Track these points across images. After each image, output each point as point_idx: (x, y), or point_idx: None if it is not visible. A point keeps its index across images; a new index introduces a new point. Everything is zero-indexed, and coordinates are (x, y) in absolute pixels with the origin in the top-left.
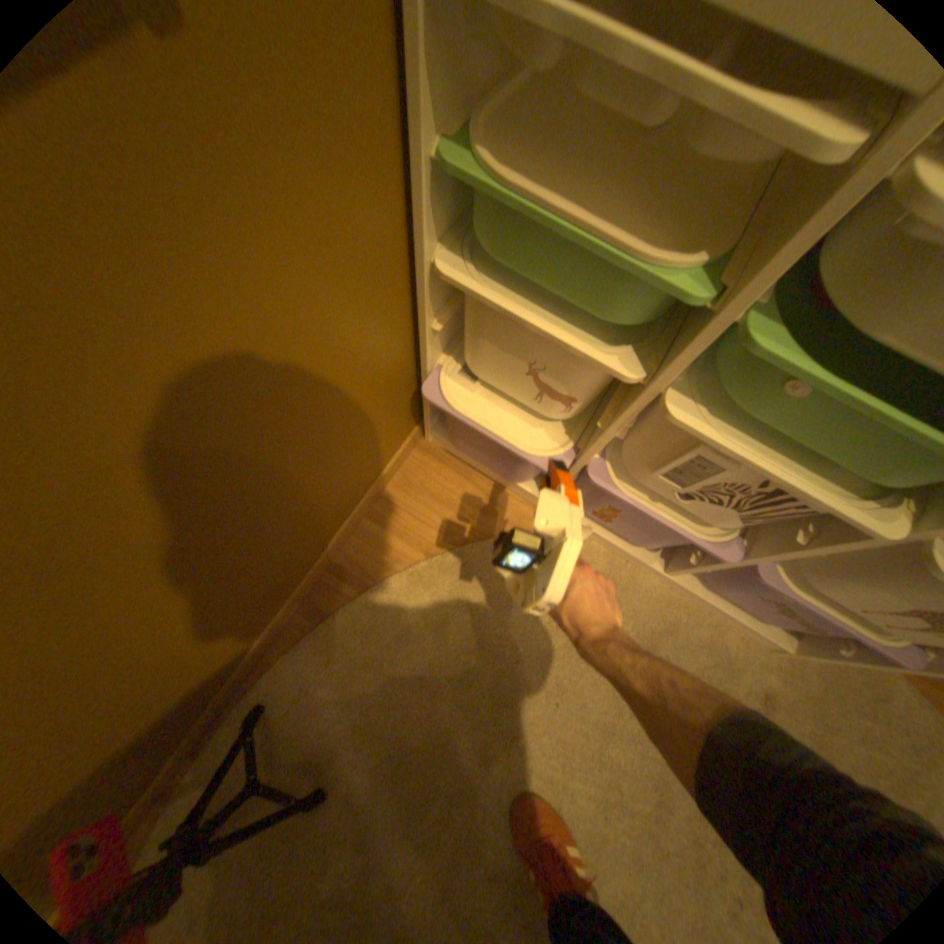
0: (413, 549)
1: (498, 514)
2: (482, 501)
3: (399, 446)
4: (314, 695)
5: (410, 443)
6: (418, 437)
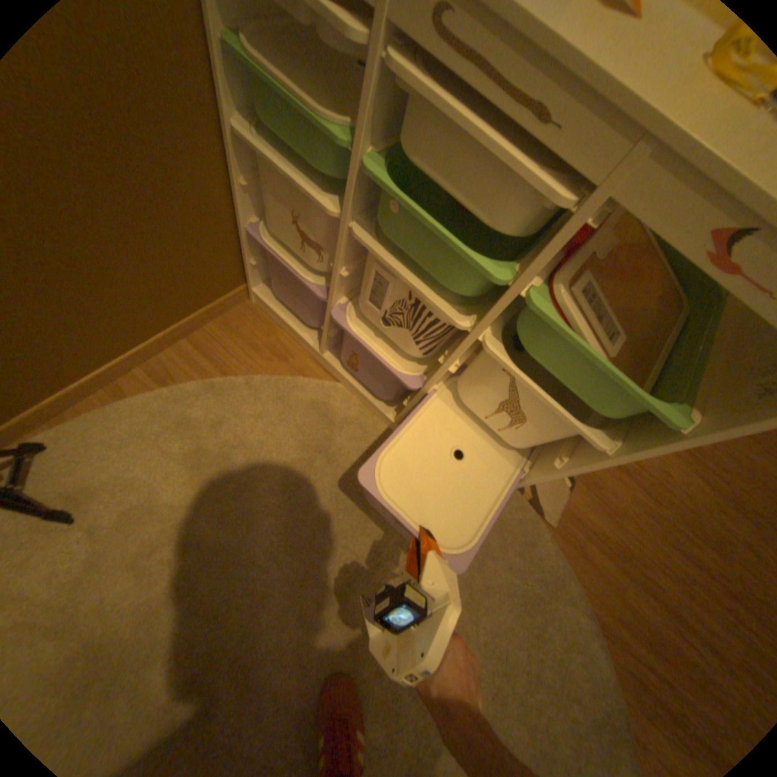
0: (215, 369)
1: (289, 362)
2: (280, 351)
3: (225, 294)
4: (94, 449)
5: (236, 297)
6: (245, 297)
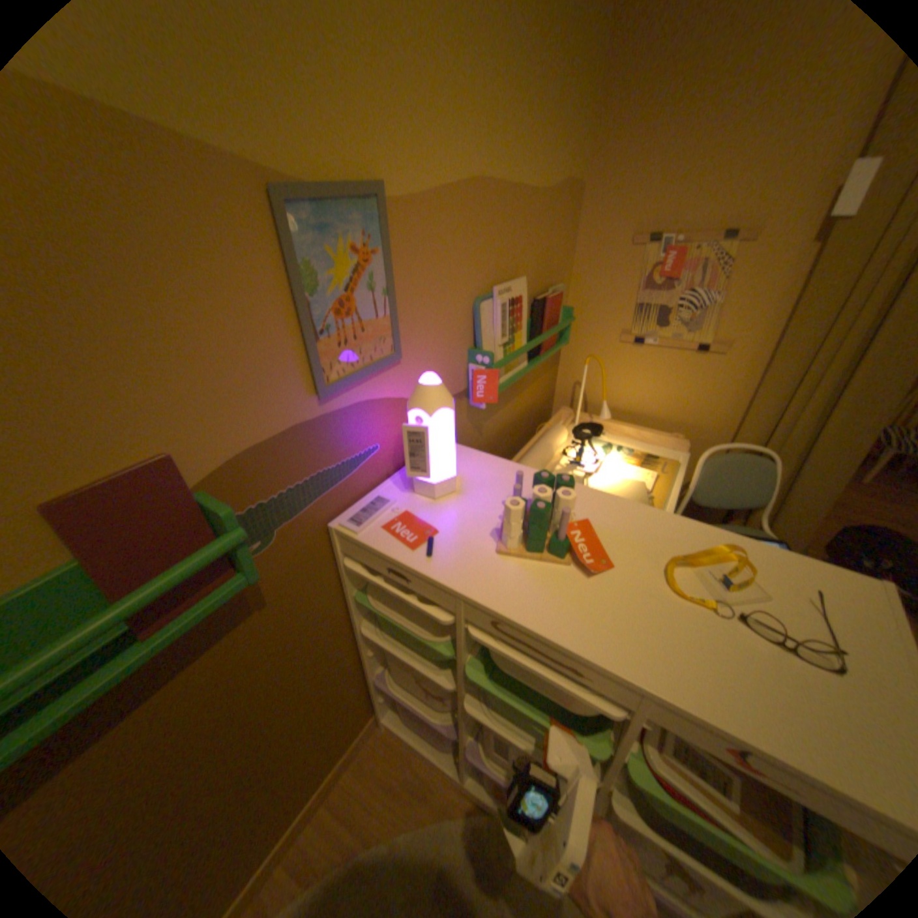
0: (355, 841)
1: (430, 802)
2: (418, 789)
3: (357, 737)
4: None
5: (367, 734)
6: (374, 728)
